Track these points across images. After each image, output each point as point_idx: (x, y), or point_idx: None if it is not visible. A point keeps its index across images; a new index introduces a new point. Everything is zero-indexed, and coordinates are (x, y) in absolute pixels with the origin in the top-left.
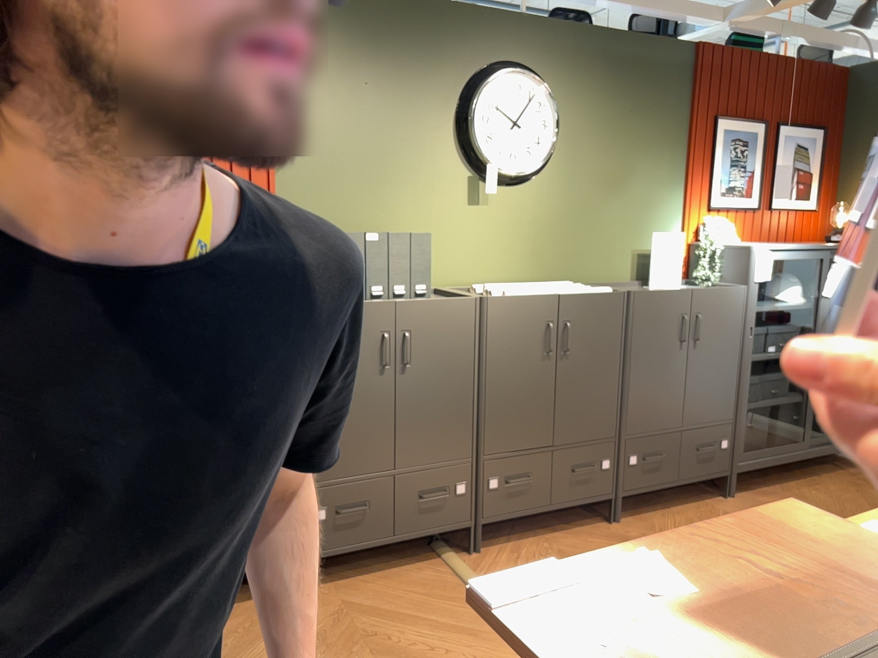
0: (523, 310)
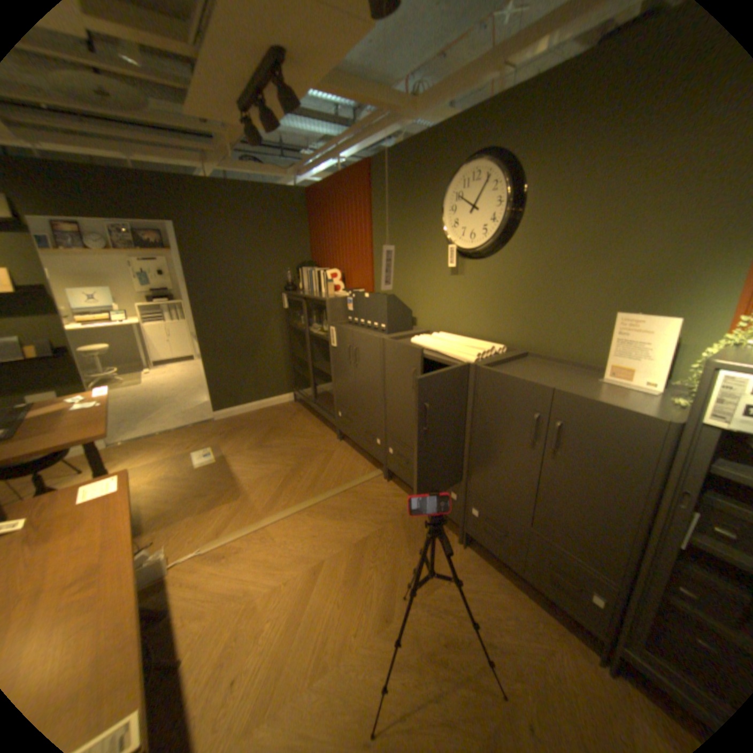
0: (401, 354)
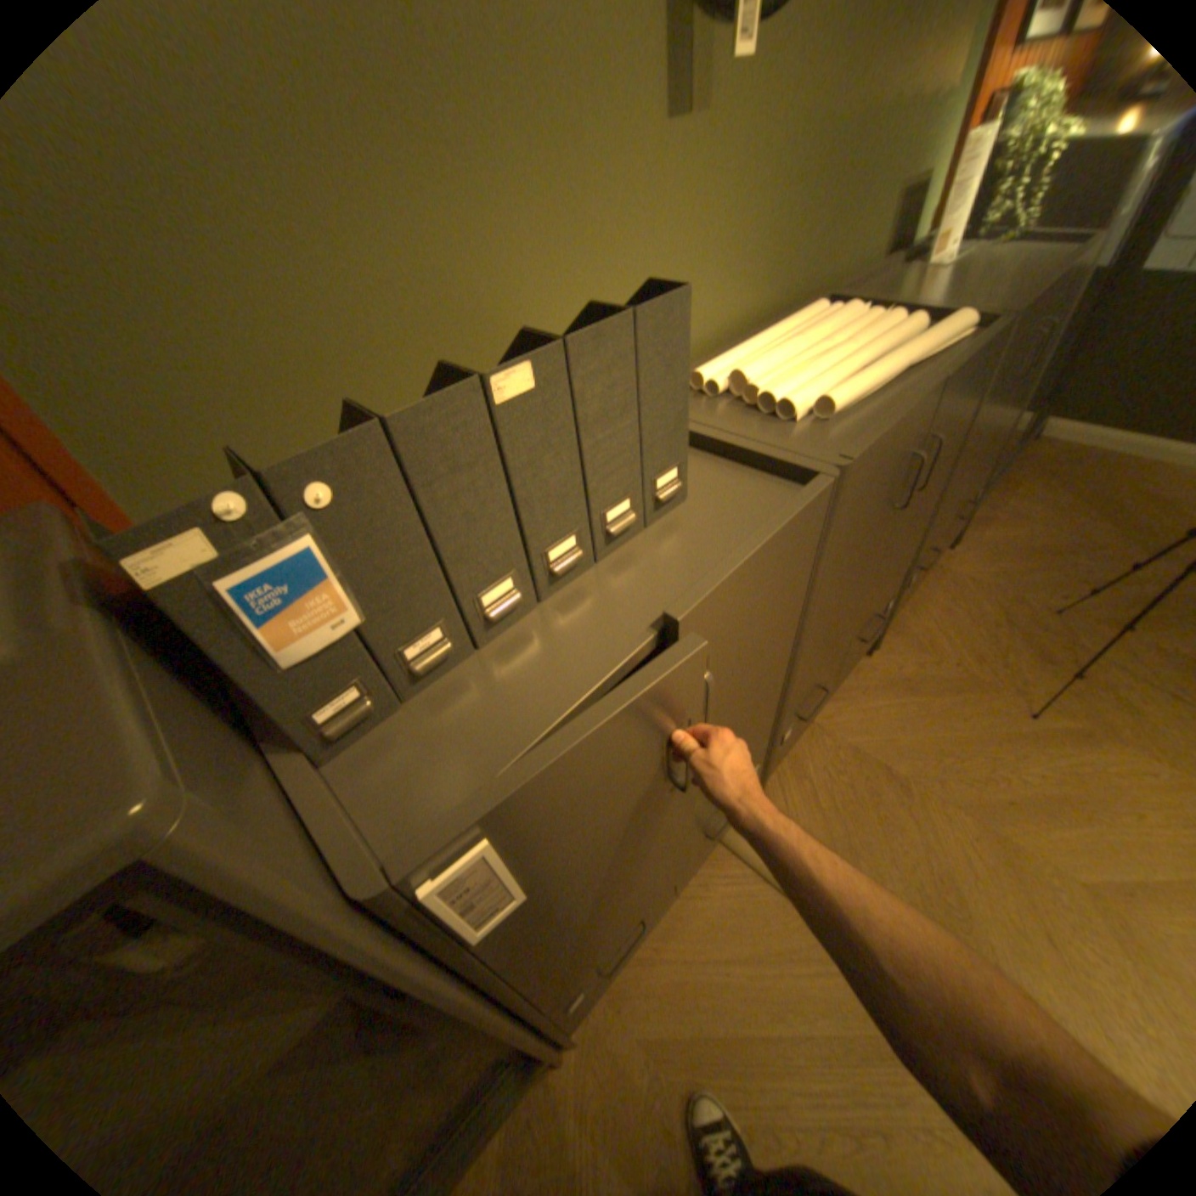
0: (892, 451)
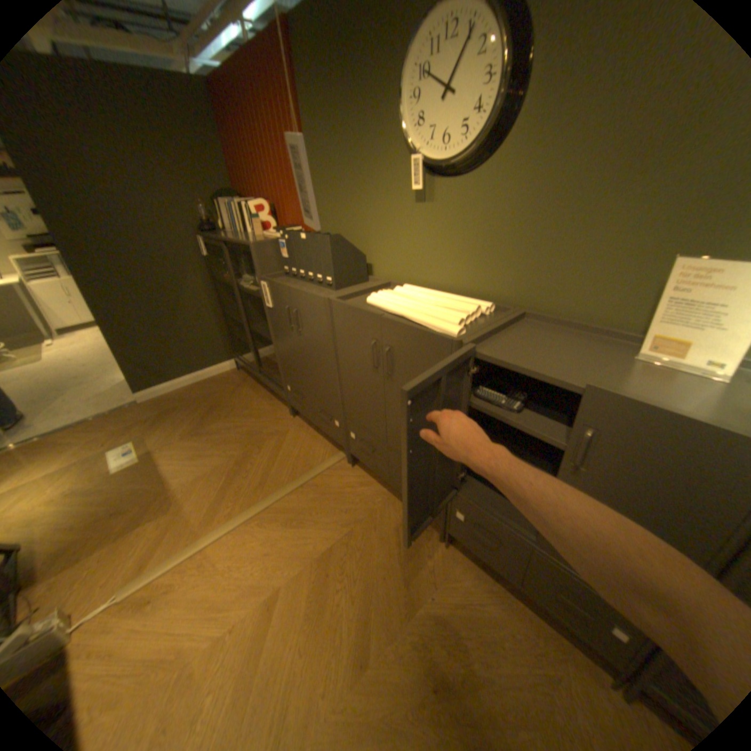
0: (354, 320)
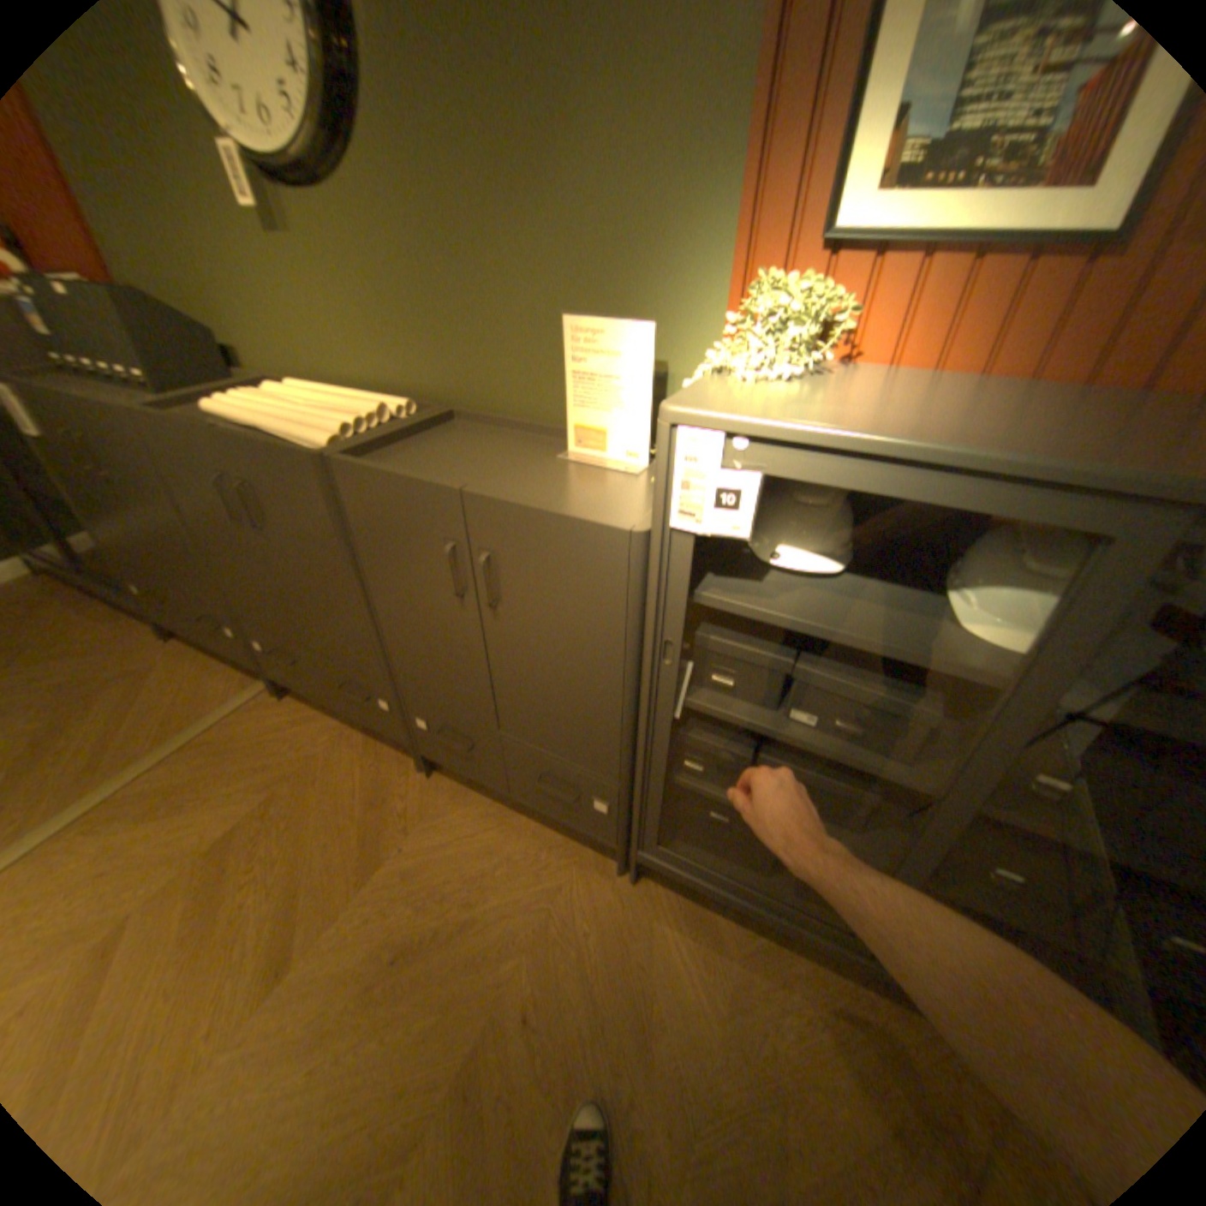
0: (179, 442)
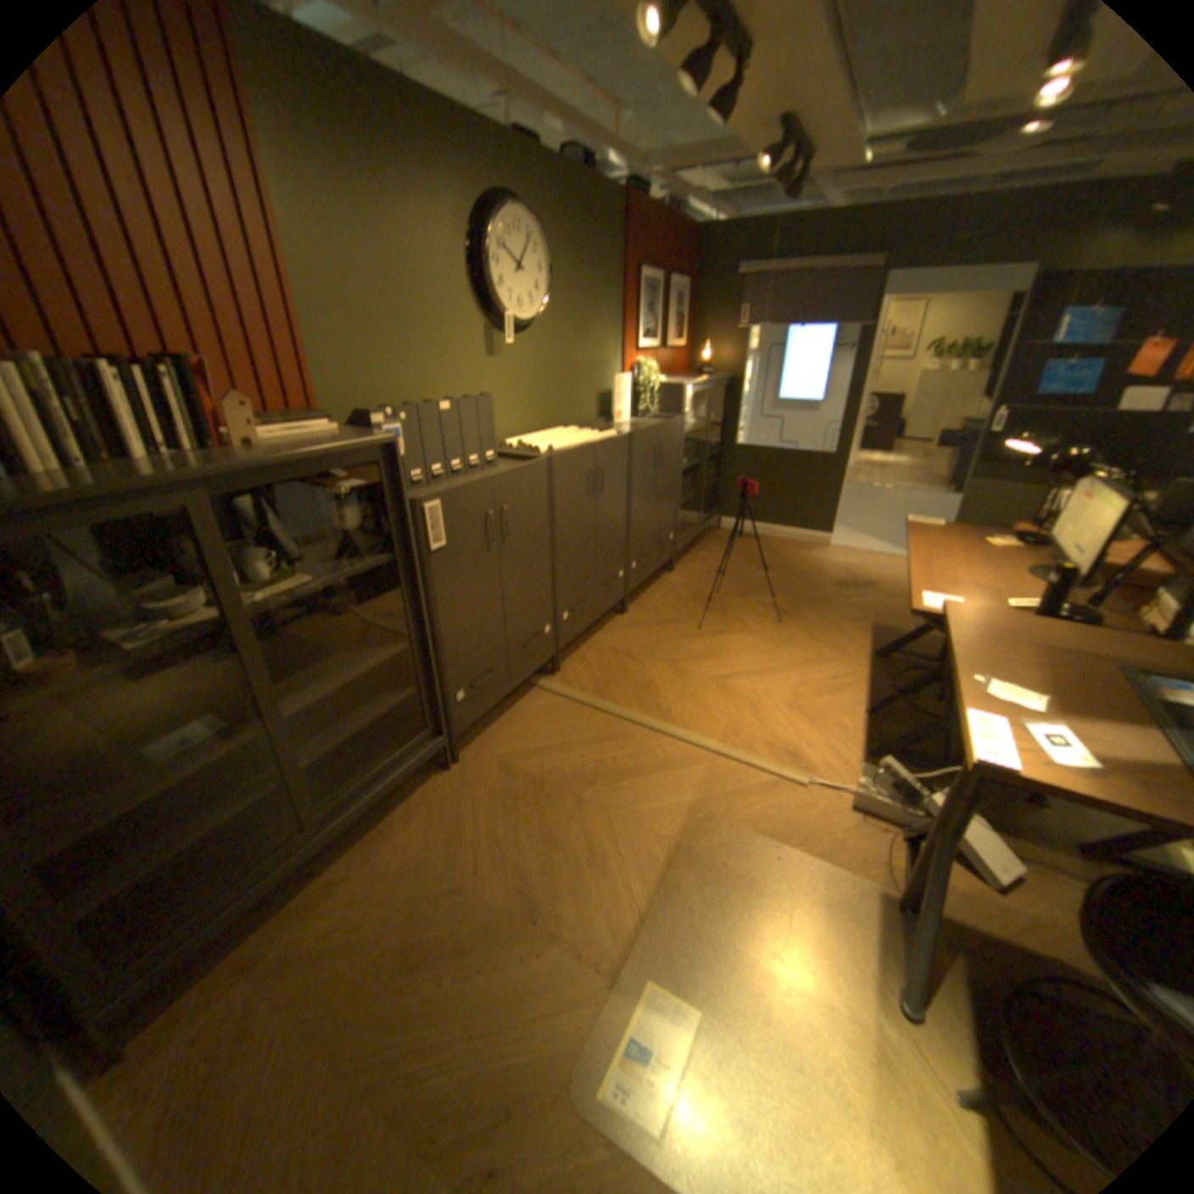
0: (575, 465)
